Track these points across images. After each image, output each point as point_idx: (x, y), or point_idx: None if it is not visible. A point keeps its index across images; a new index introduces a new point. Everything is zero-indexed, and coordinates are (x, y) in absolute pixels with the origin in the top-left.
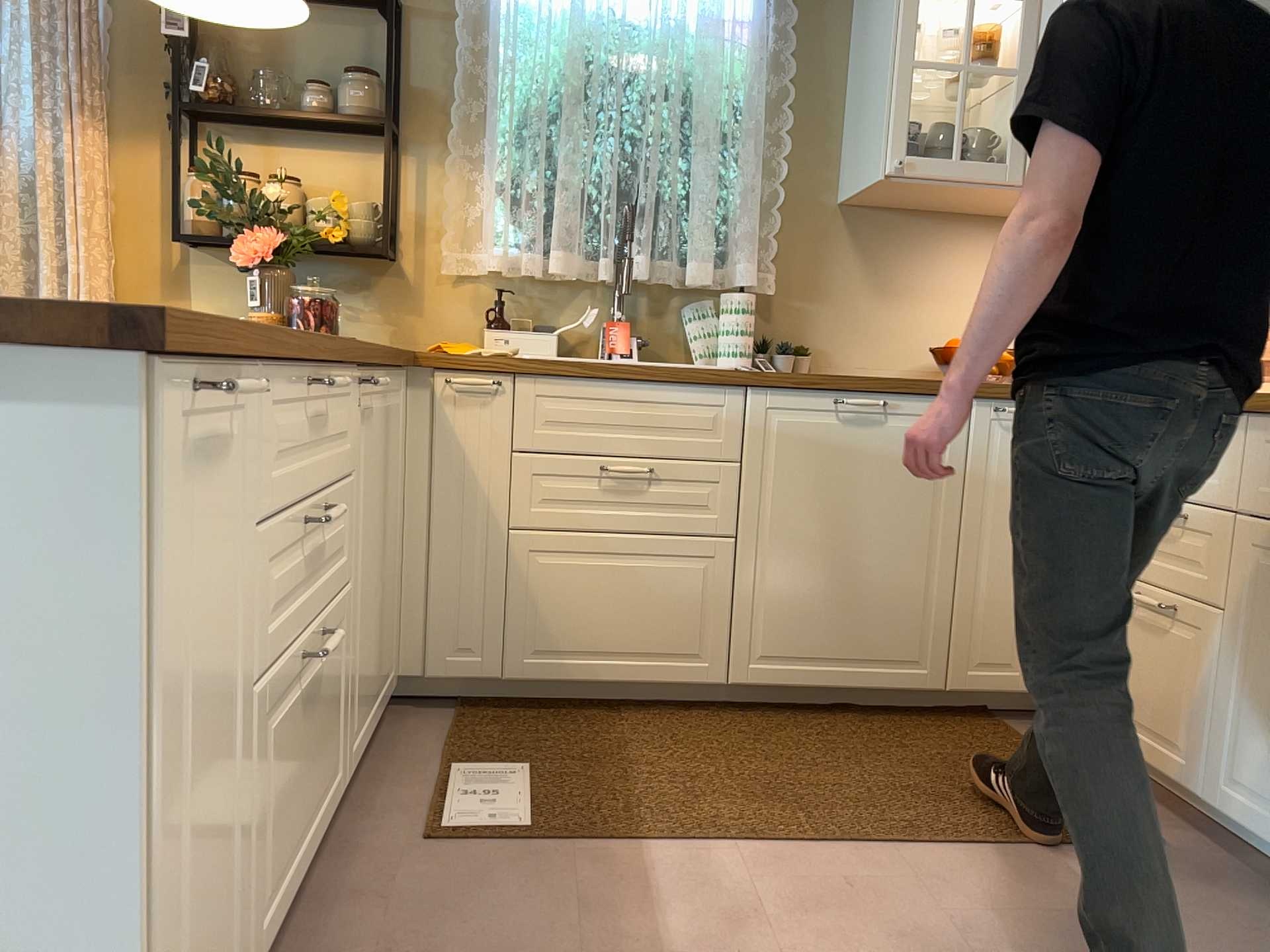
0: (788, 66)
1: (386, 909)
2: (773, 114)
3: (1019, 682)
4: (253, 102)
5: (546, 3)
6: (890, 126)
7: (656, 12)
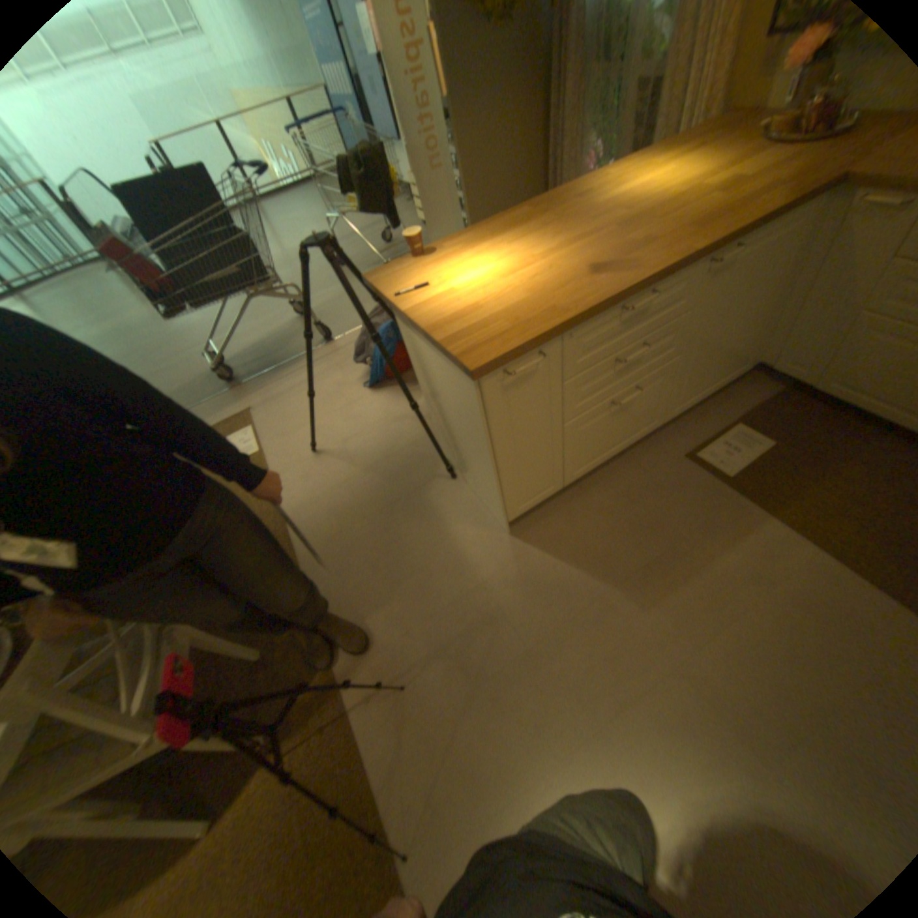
0: None
1: (646, 476)
2: None
3: None
4: None
5: None
6: None
7: None
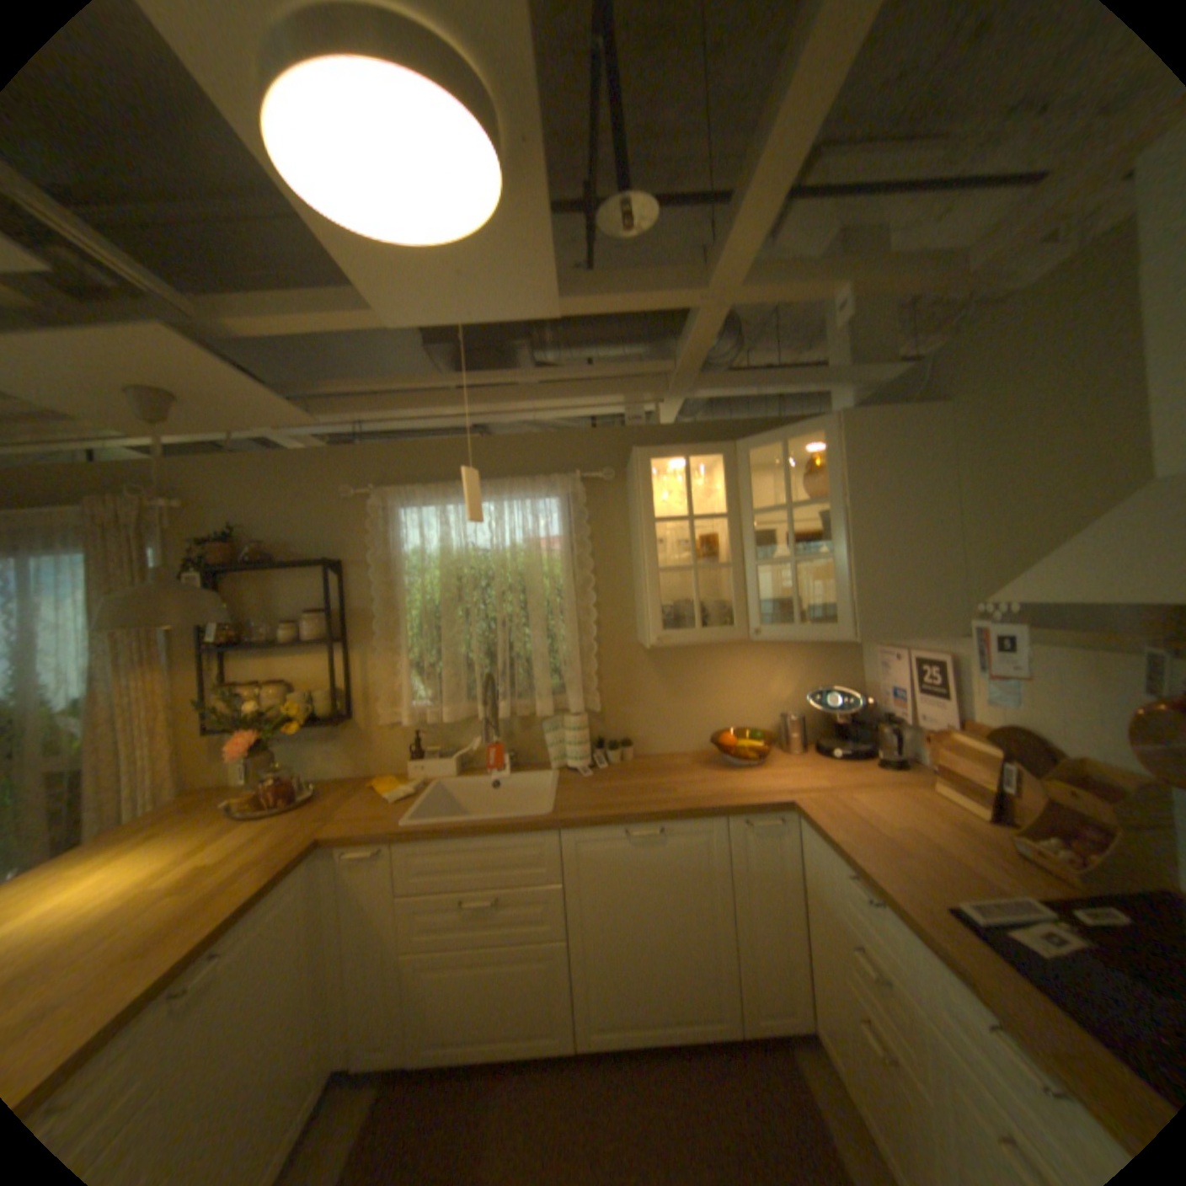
0: (589, 563)
1: None
2: (584, 594)
3: (799, 1029)
4: (254, 632)
5: (425, 551)
6: (648, 614)
7: (496, 545)
